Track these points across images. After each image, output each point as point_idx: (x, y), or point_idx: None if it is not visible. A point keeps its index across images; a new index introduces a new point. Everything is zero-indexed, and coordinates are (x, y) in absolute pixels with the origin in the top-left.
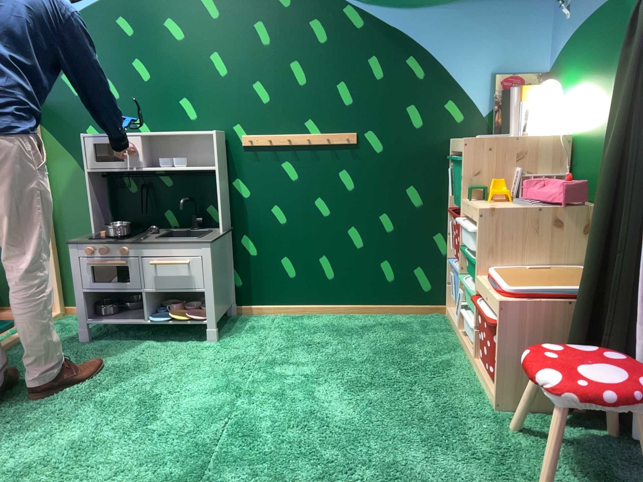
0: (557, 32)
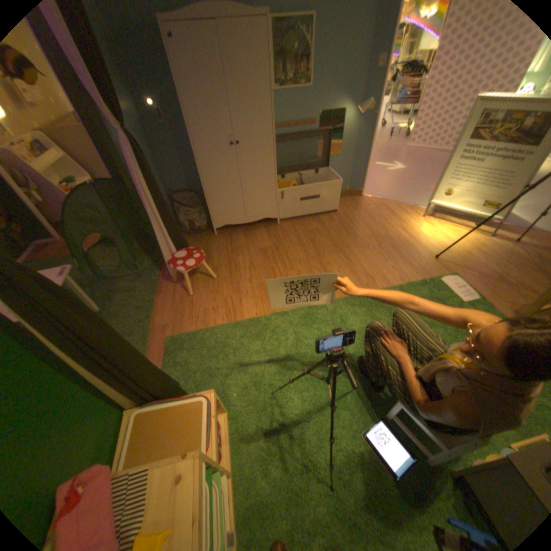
0: None
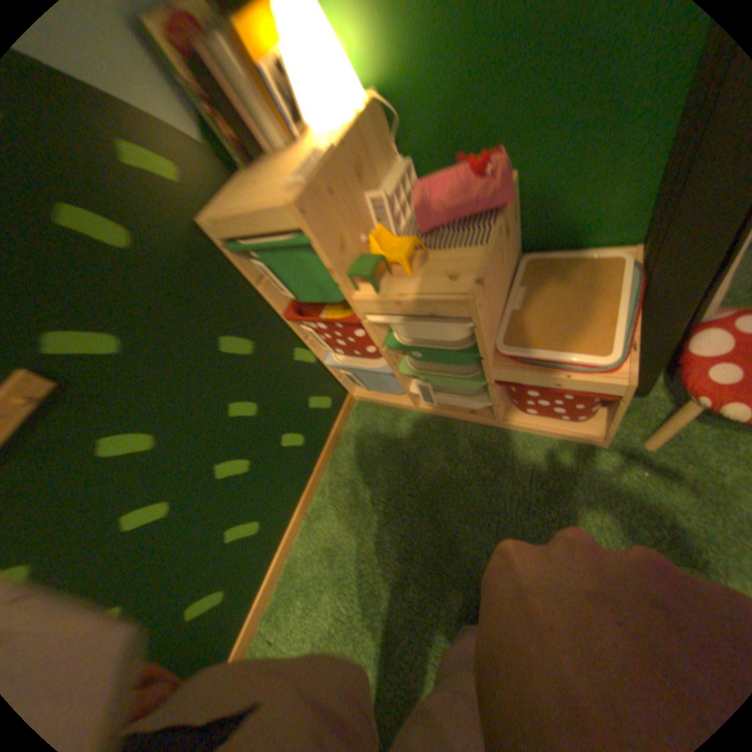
0: None
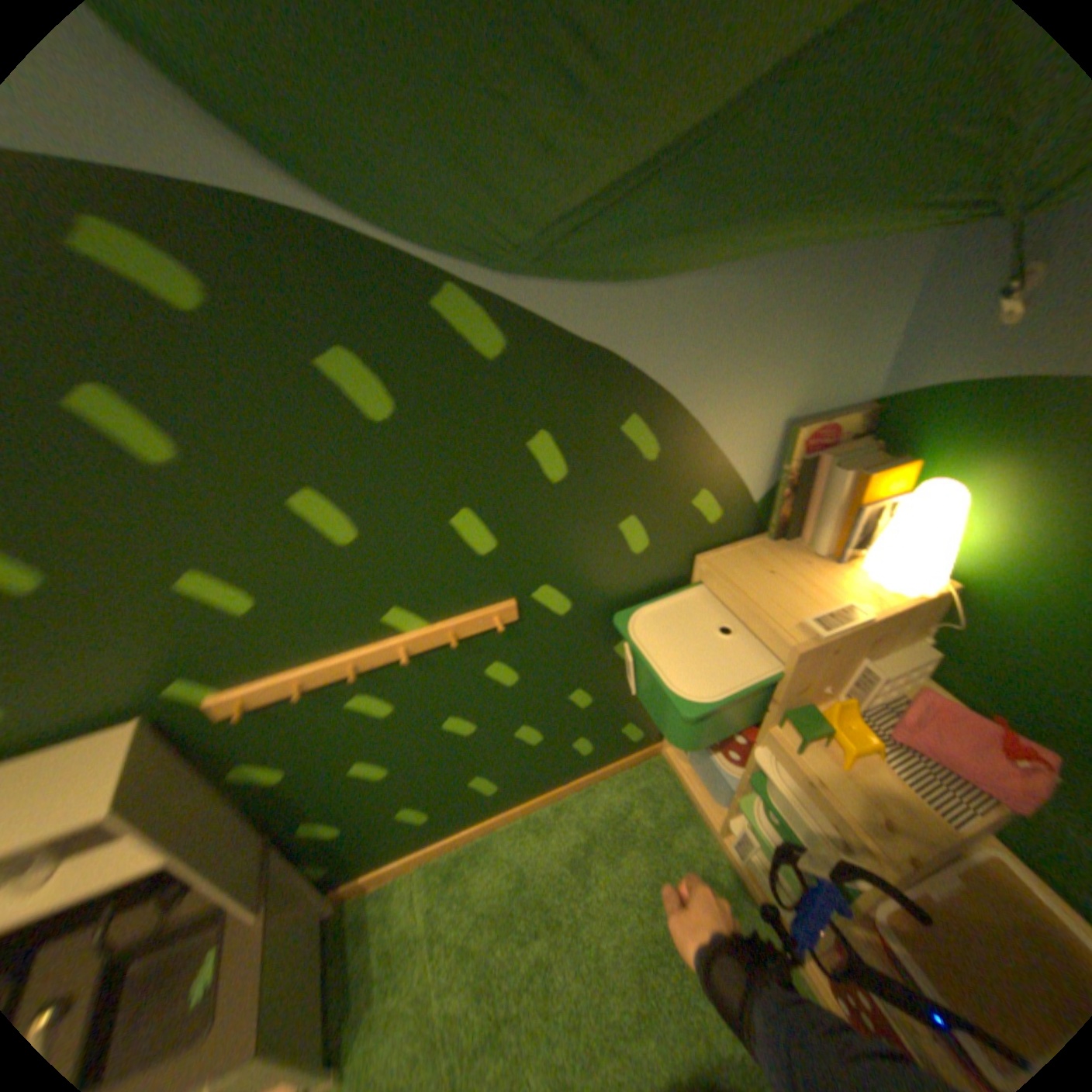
0: (950, 332)
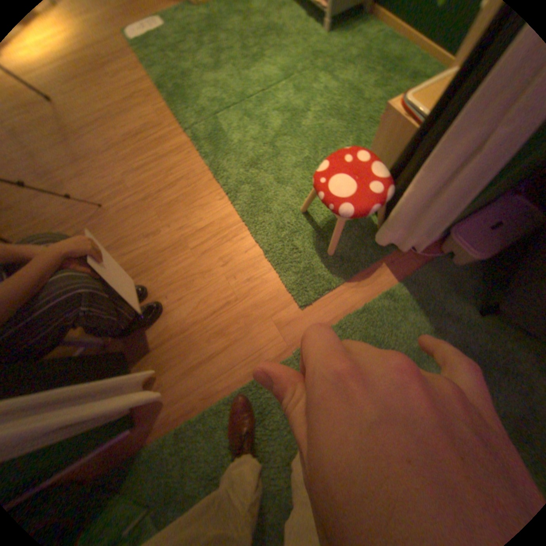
0: None
